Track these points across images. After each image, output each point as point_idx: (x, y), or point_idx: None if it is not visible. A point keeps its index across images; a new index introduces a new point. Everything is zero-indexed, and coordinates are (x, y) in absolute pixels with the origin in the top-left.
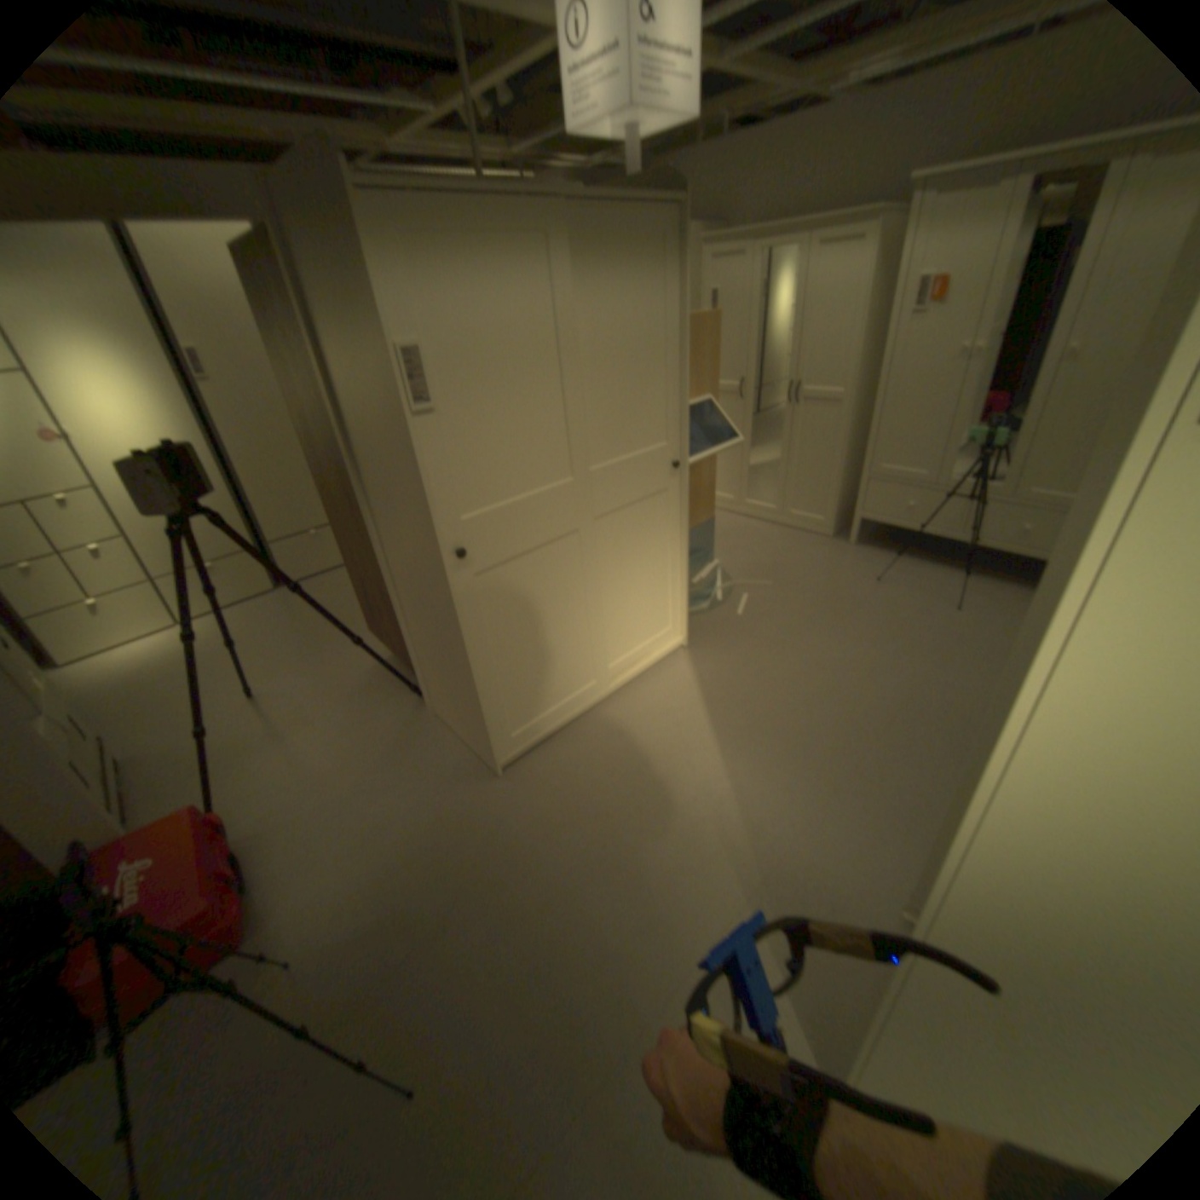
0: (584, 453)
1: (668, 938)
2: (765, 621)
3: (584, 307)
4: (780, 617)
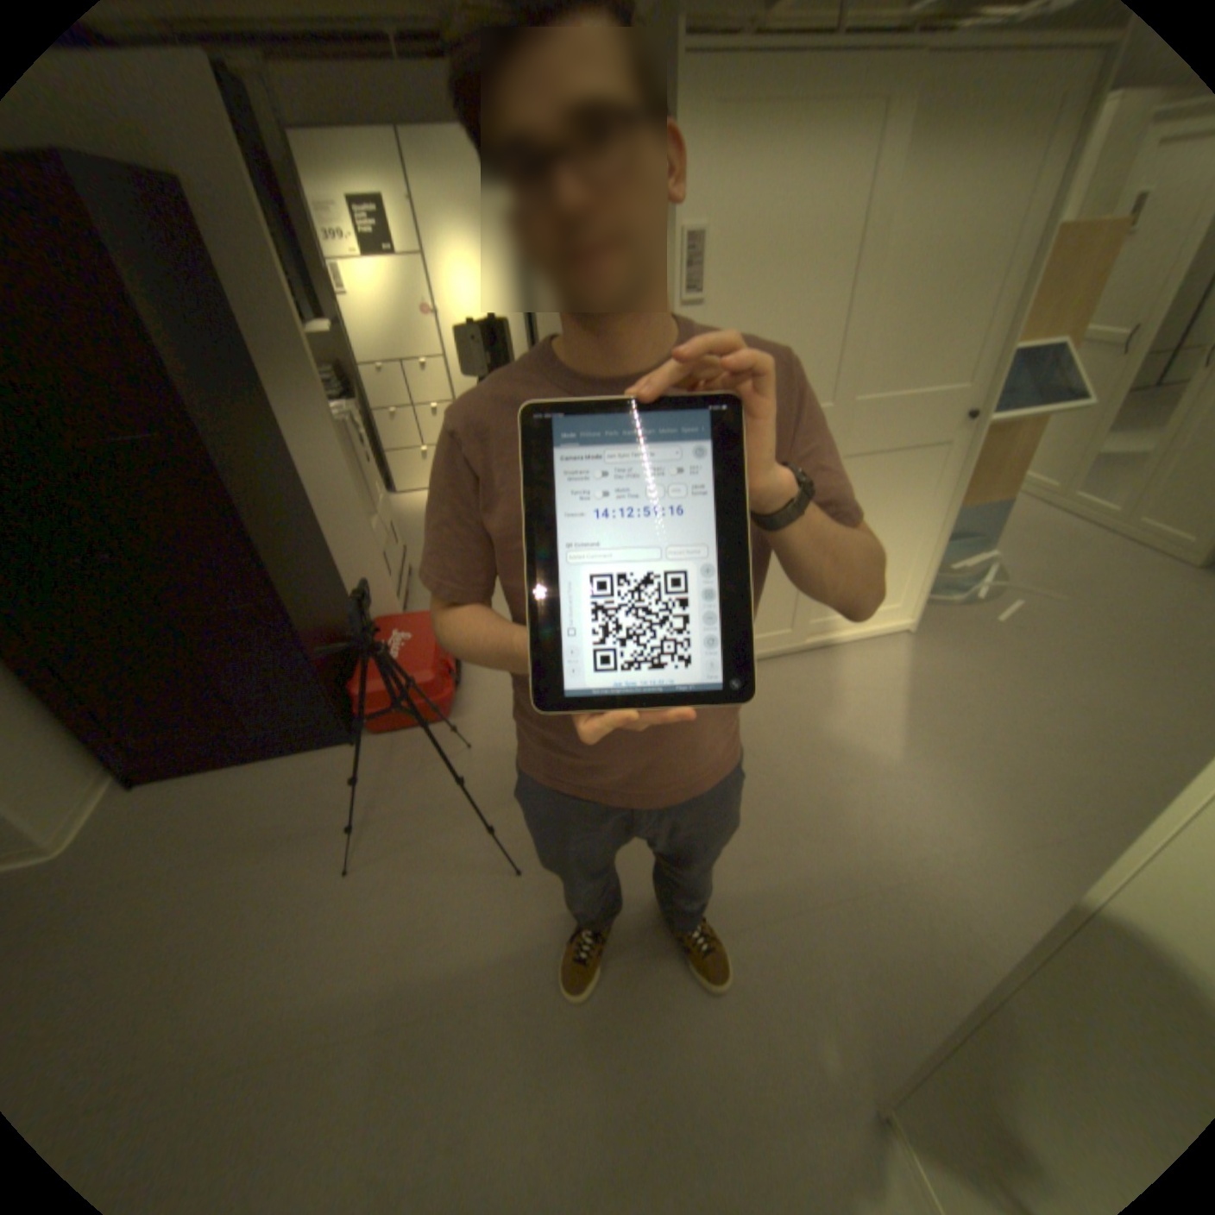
0: (856, 380)
1: (770, 886)
2: (1035, 641)
3: (912, 201)
4: (1061, 642)
